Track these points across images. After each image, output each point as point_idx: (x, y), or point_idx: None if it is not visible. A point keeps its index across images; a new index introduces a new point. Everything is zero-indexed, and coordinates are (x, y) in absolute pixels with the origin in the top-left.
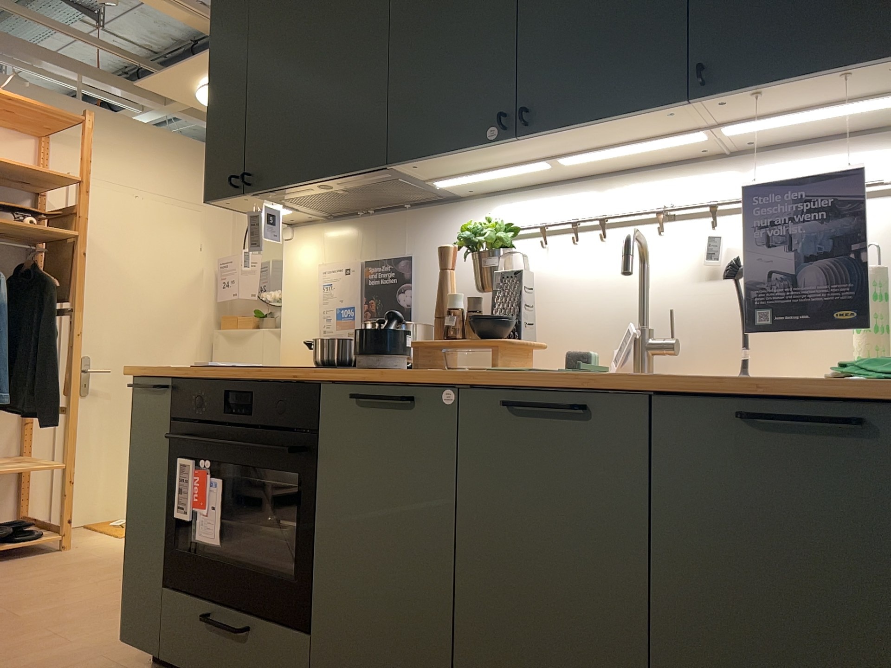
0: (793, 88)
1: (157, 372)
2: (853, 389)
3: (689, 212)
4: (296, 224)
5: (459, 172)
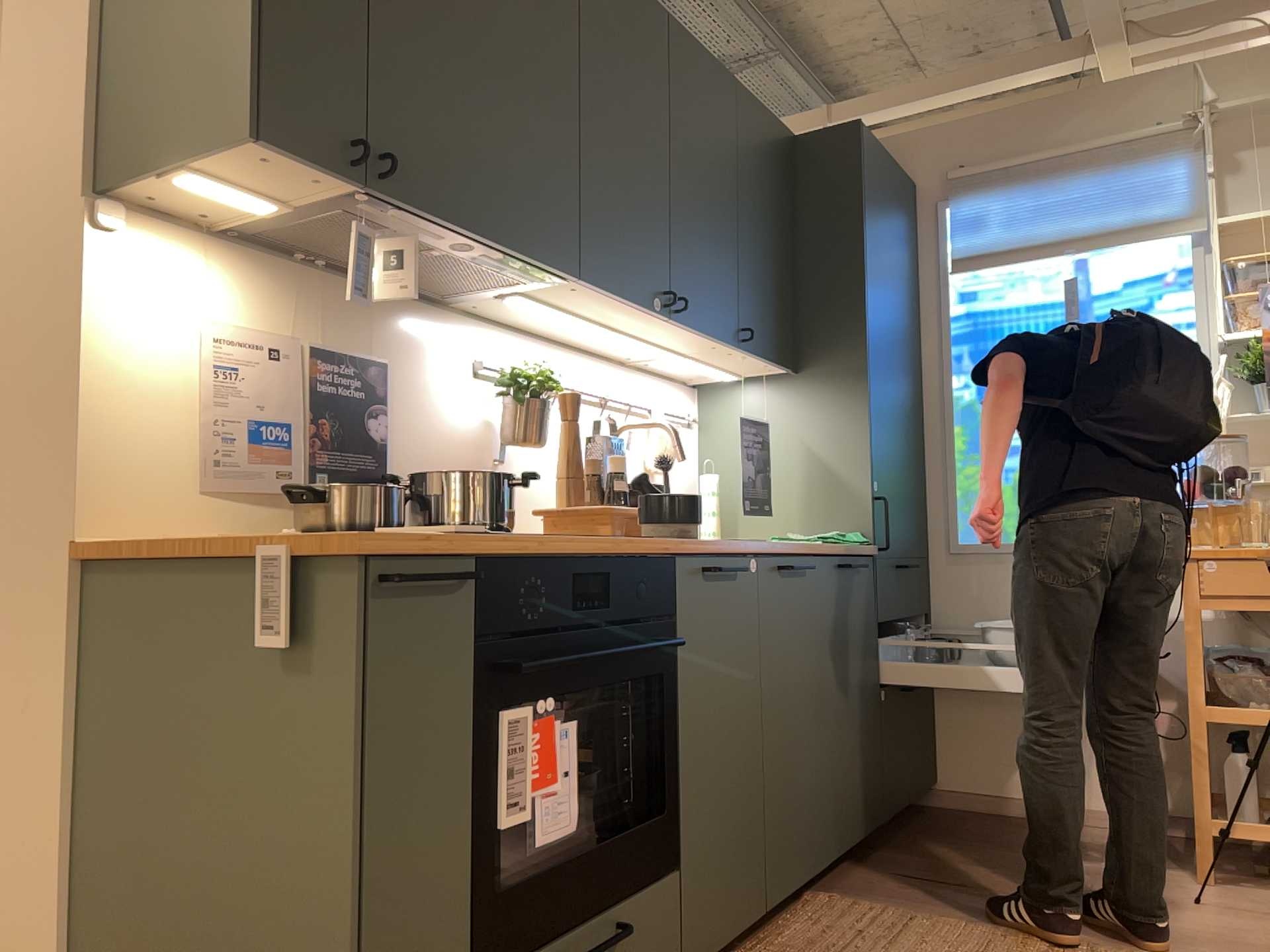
0: (754, 359)
1: (451, 547)
2: (855, 550)
3: (613, 402)
4: (123, 201)
5: (552, 301)
